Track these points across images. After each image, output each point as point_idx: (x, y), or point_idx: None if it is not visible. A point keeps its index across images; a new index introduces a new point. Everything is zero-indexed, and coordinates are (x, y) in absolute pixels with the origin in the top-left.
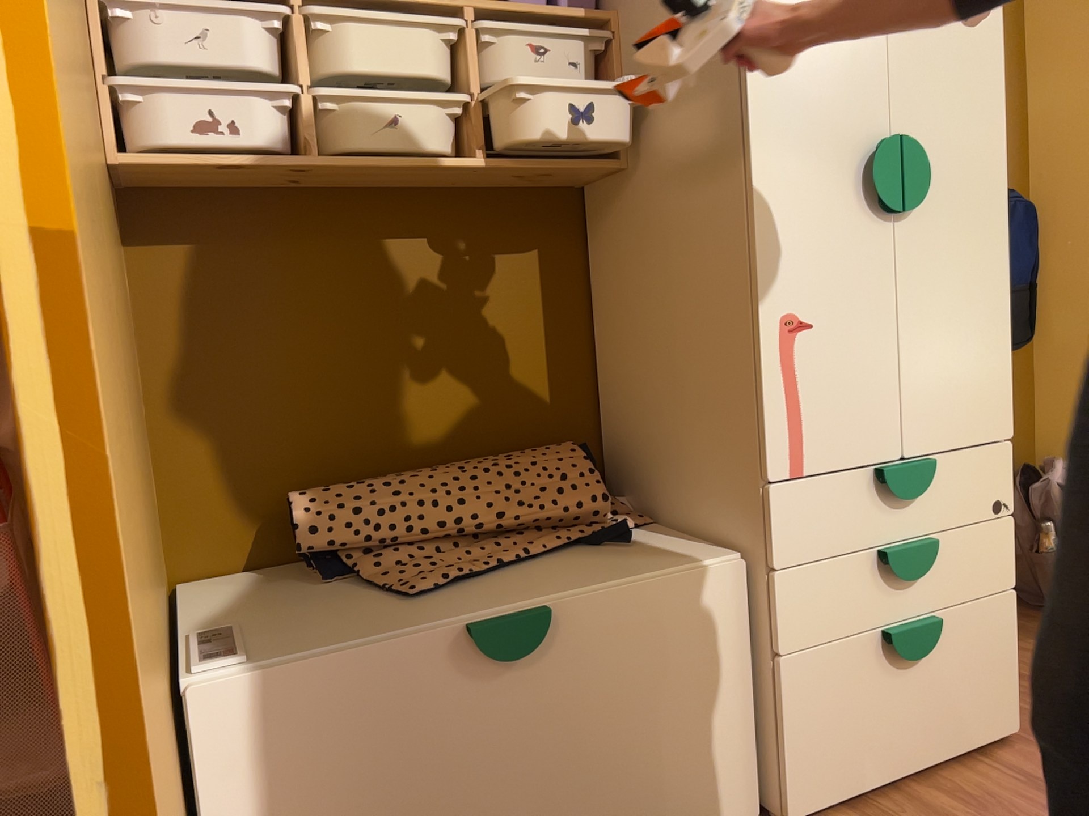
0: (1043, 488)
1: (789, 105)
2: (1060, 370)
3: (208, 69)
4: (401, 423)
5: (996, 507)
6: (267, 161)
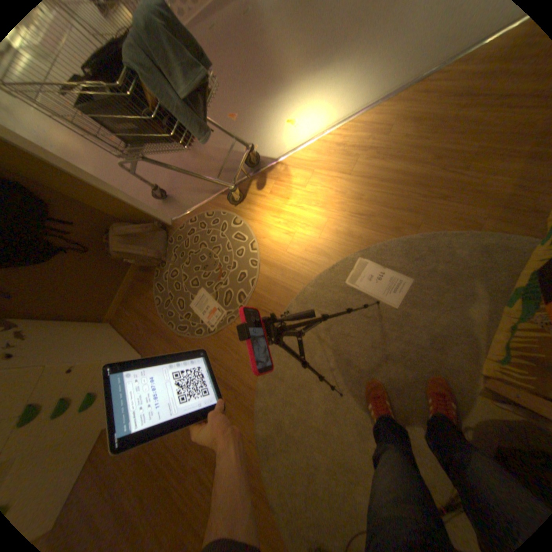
0: (112, 257)
1: None
2: (79, 195)
3: None
4: None
5: (68, 373)
6: None
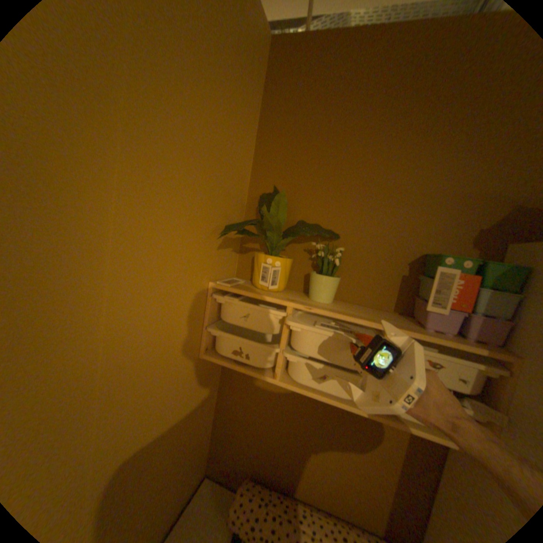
0: None
1: None
2: None
3: (246, 328)
4: (305, 473)
5: None
6: (256, 374)
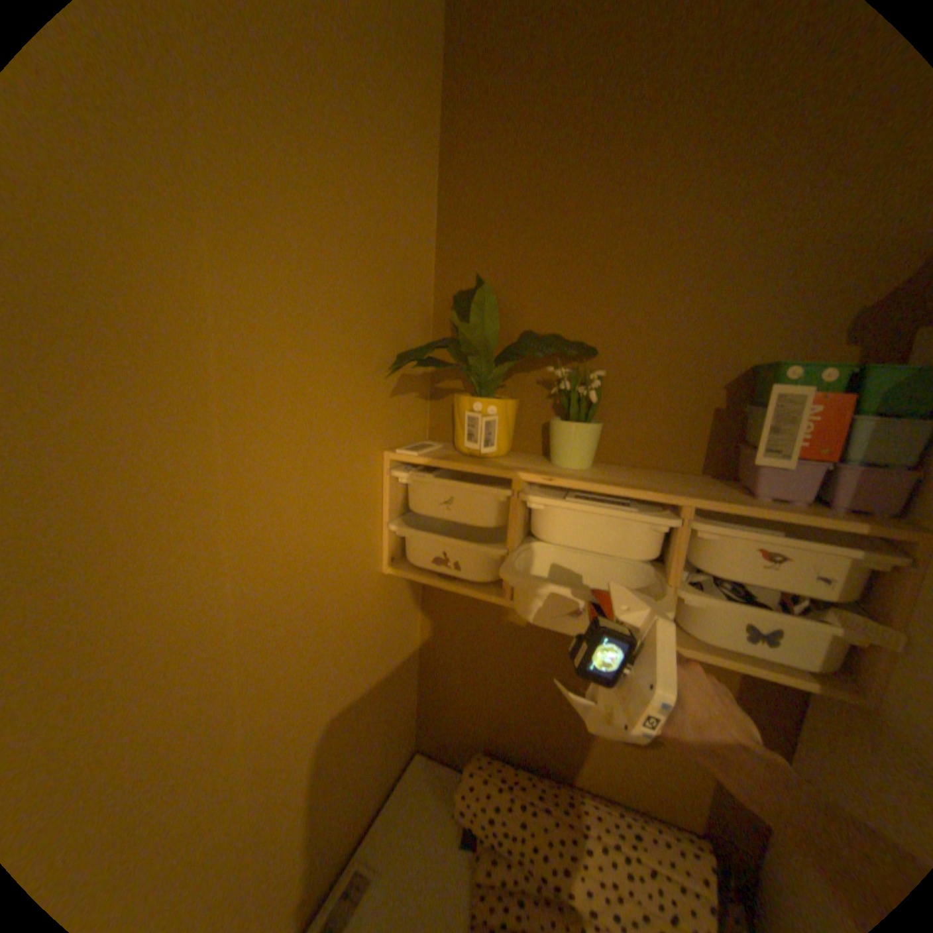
0: None
1: None
2: None
3: (449, 520)
4: (568, 742)
5: None
6: (474, 592)
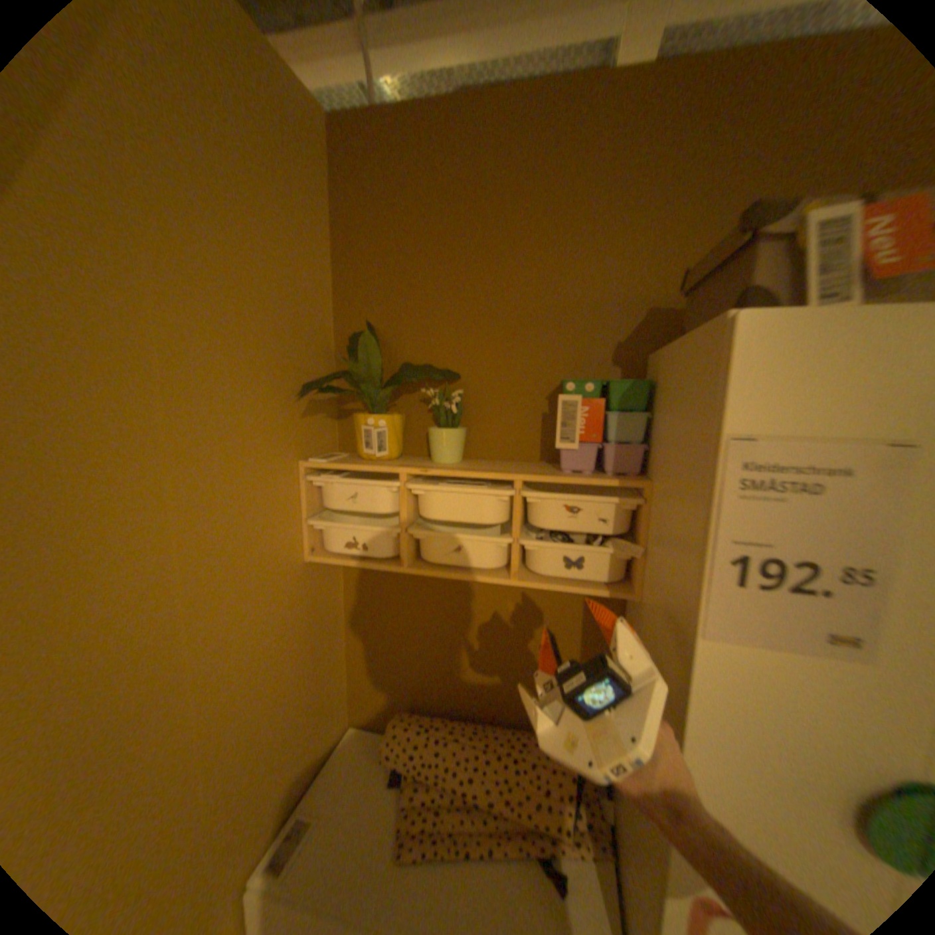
0: None
1: (751, 715)
2: None
3: (355, 512)
4: (471, 687)
5: None
6: (379, 567)
